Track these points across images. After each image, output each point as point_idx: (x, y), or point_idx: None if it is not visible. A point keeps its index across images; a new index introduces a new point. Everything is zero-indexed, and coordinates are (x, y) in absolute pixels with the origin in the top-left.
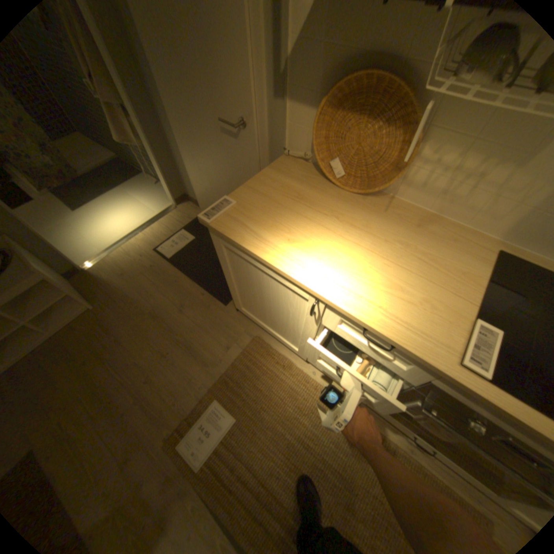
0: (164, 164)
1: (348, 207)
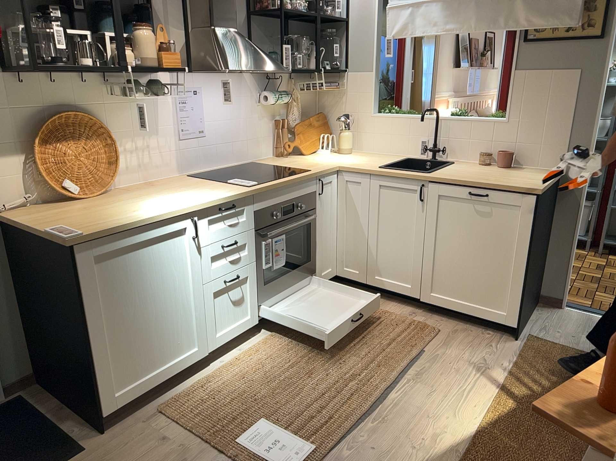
0: None
1: (114, 198)
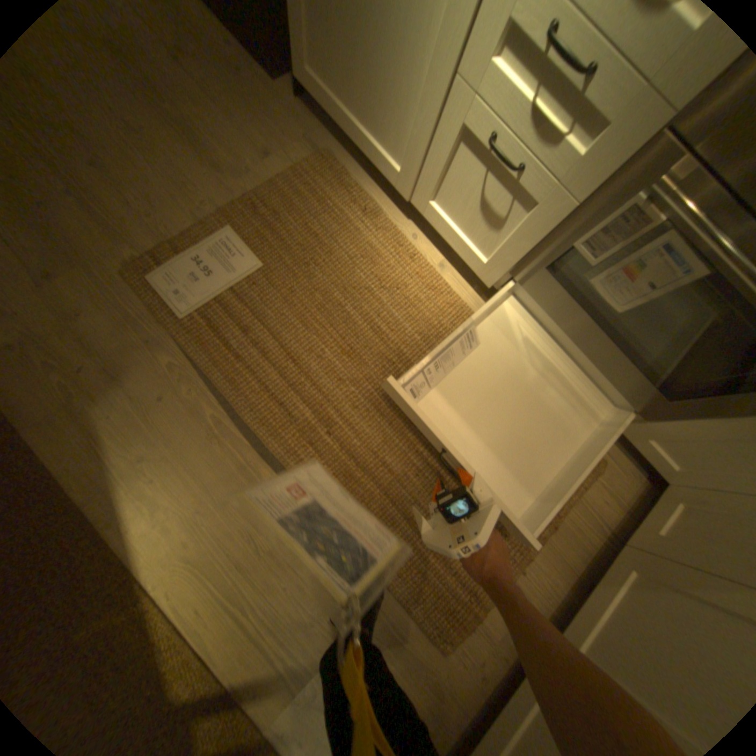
0: None
1: None
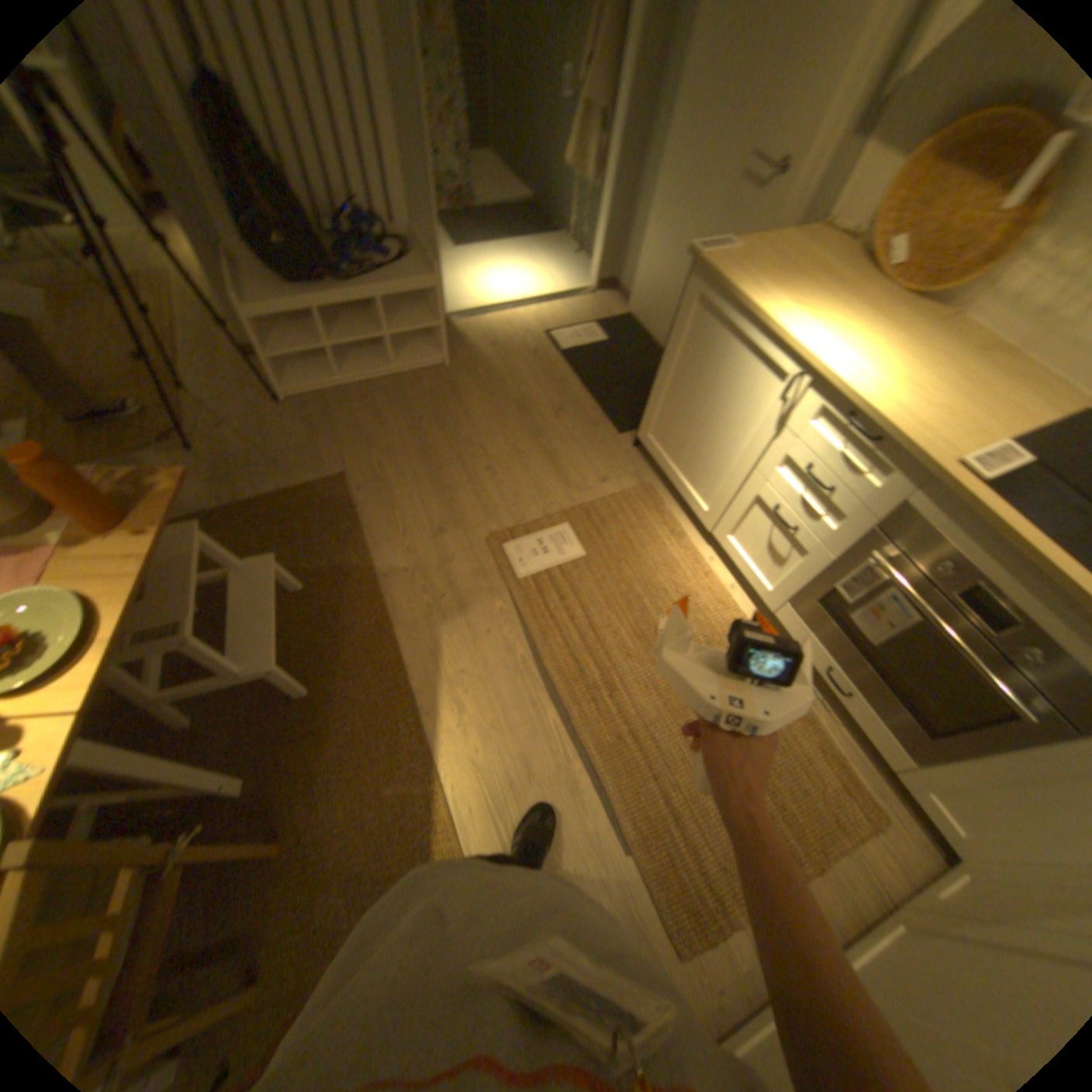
0: (613, 221)
1: (891, 300)
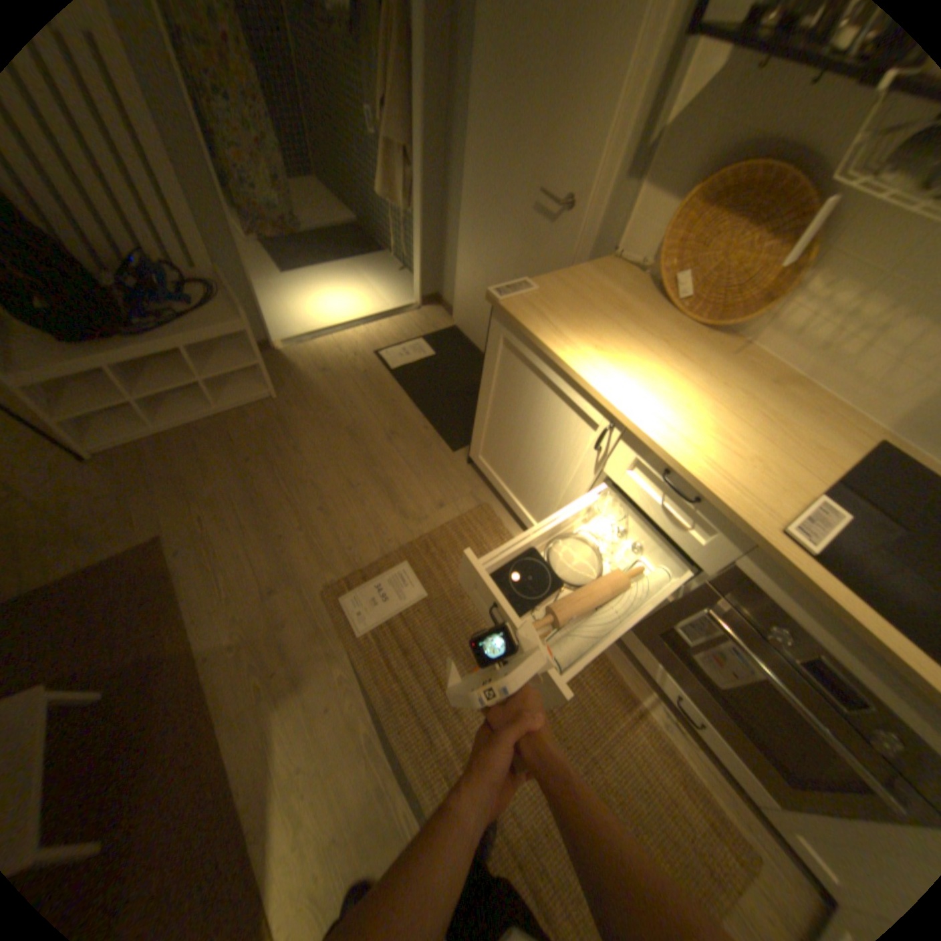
0: (427, 244)
1: (685, 336)
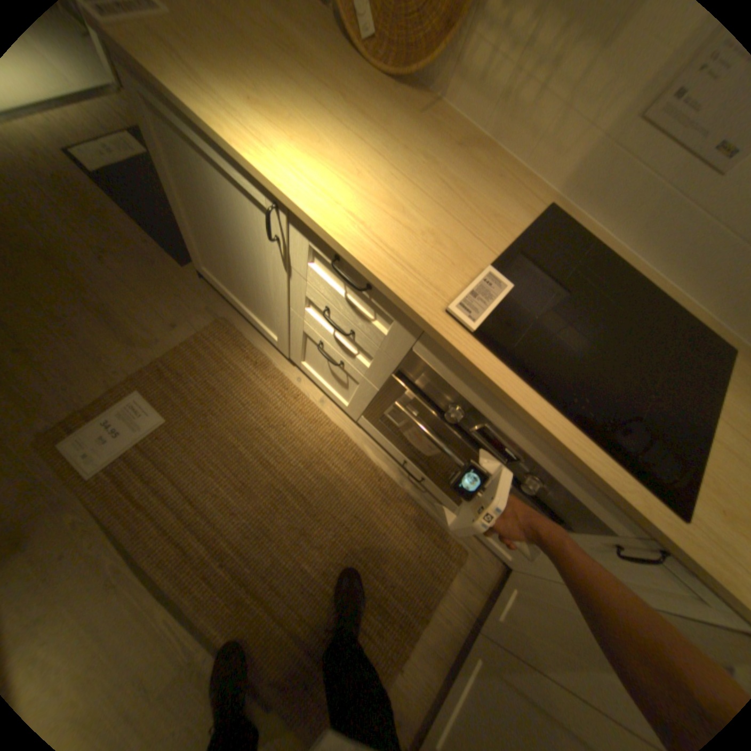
0: None
1: (366, 89)
